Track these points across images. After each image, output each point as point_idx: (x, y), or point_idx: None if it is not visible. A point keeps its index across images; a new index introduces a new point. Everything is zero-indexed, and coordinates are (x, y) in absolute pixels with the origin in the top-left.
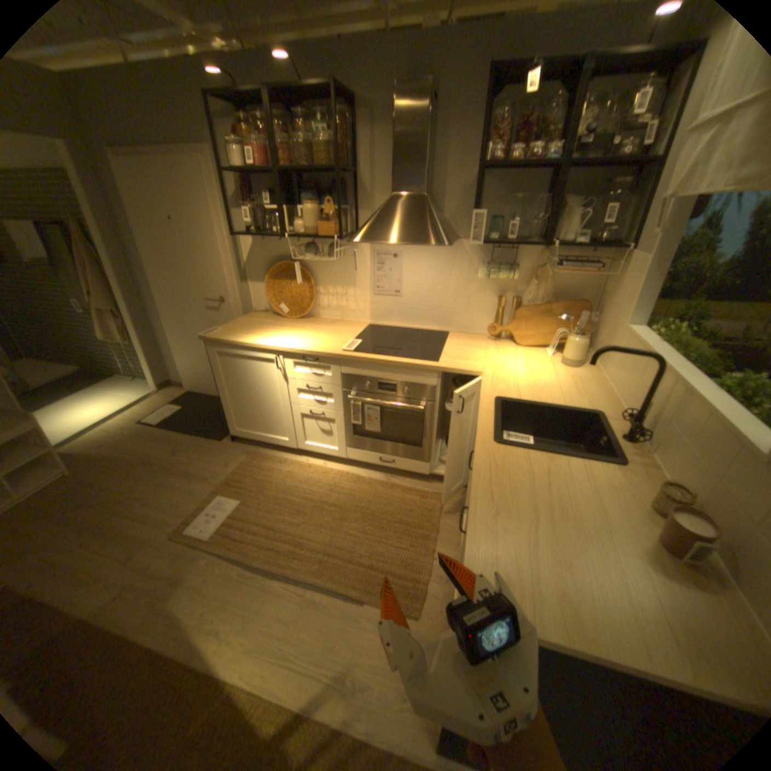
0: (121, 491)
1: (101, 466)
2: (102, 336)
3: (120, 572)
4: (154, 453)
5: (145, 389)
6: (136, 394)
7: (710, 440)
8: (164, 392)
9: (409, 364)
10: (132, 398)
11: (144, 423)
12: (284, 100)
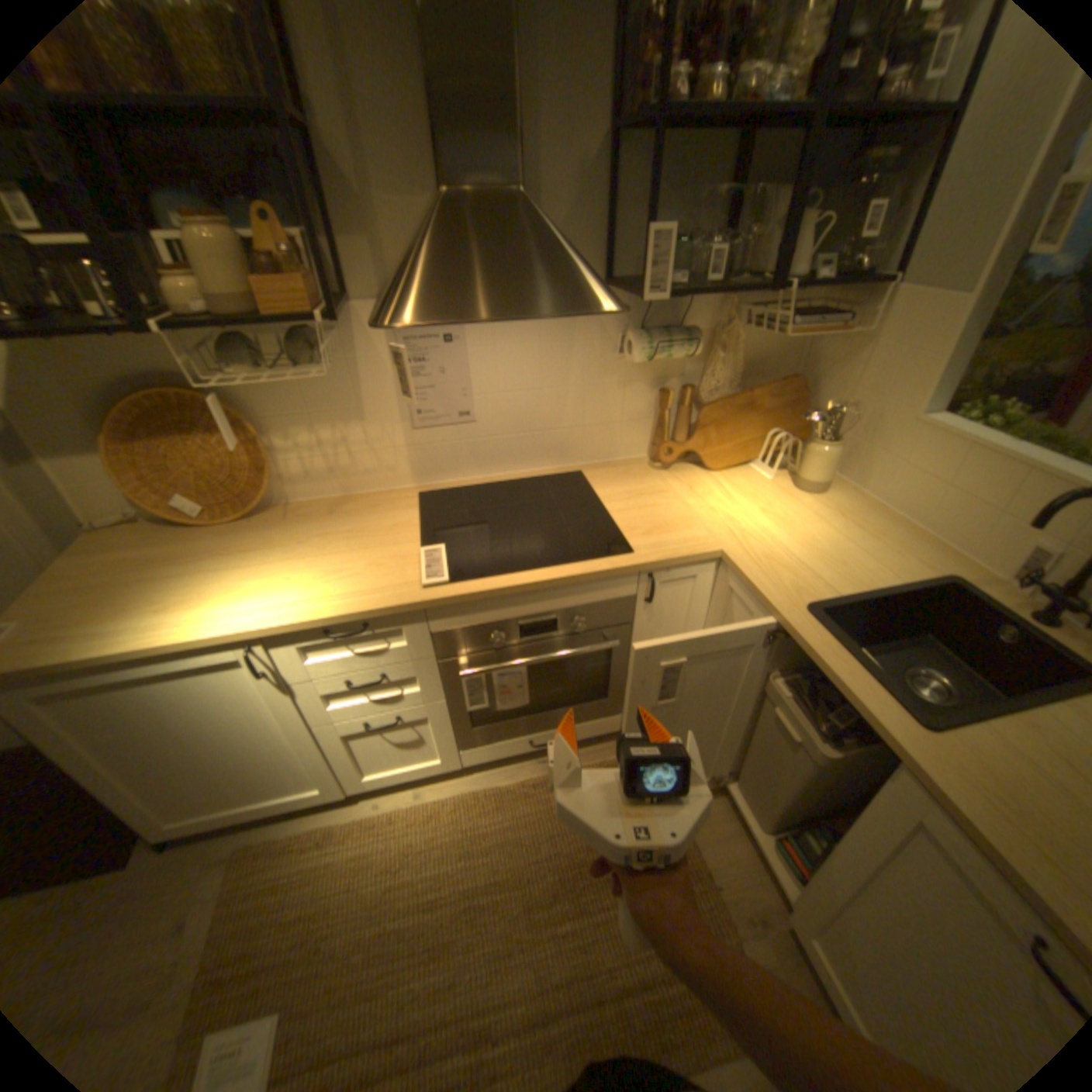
0: None
1: None
2: None
3: None
4: None
5: None
6: None
7: None
8: None
9: (587, 573)
10: None
11: None
12: None
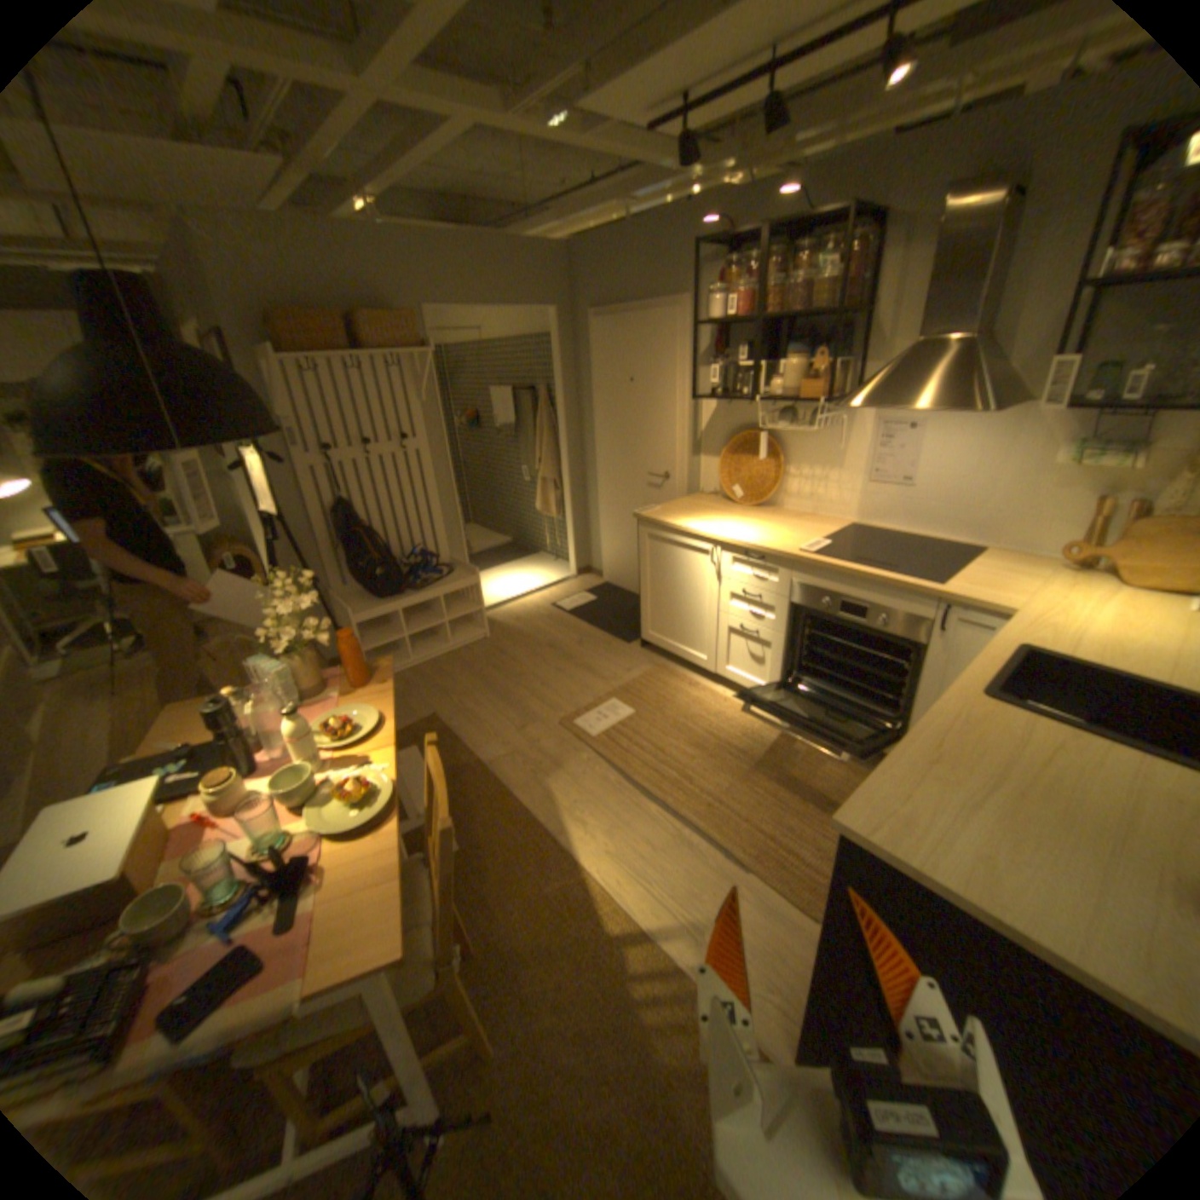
0: (527, 666)
1: (515, 638)
2: (539, 508)
3: (515, 737)
4: (562, 639)
5: (566, 572)
6: (556, 576)
7: None
8: (583, 578)
9: (893, 580)
10: (552, 579)
11: (558, 606)
12: (788, 230)
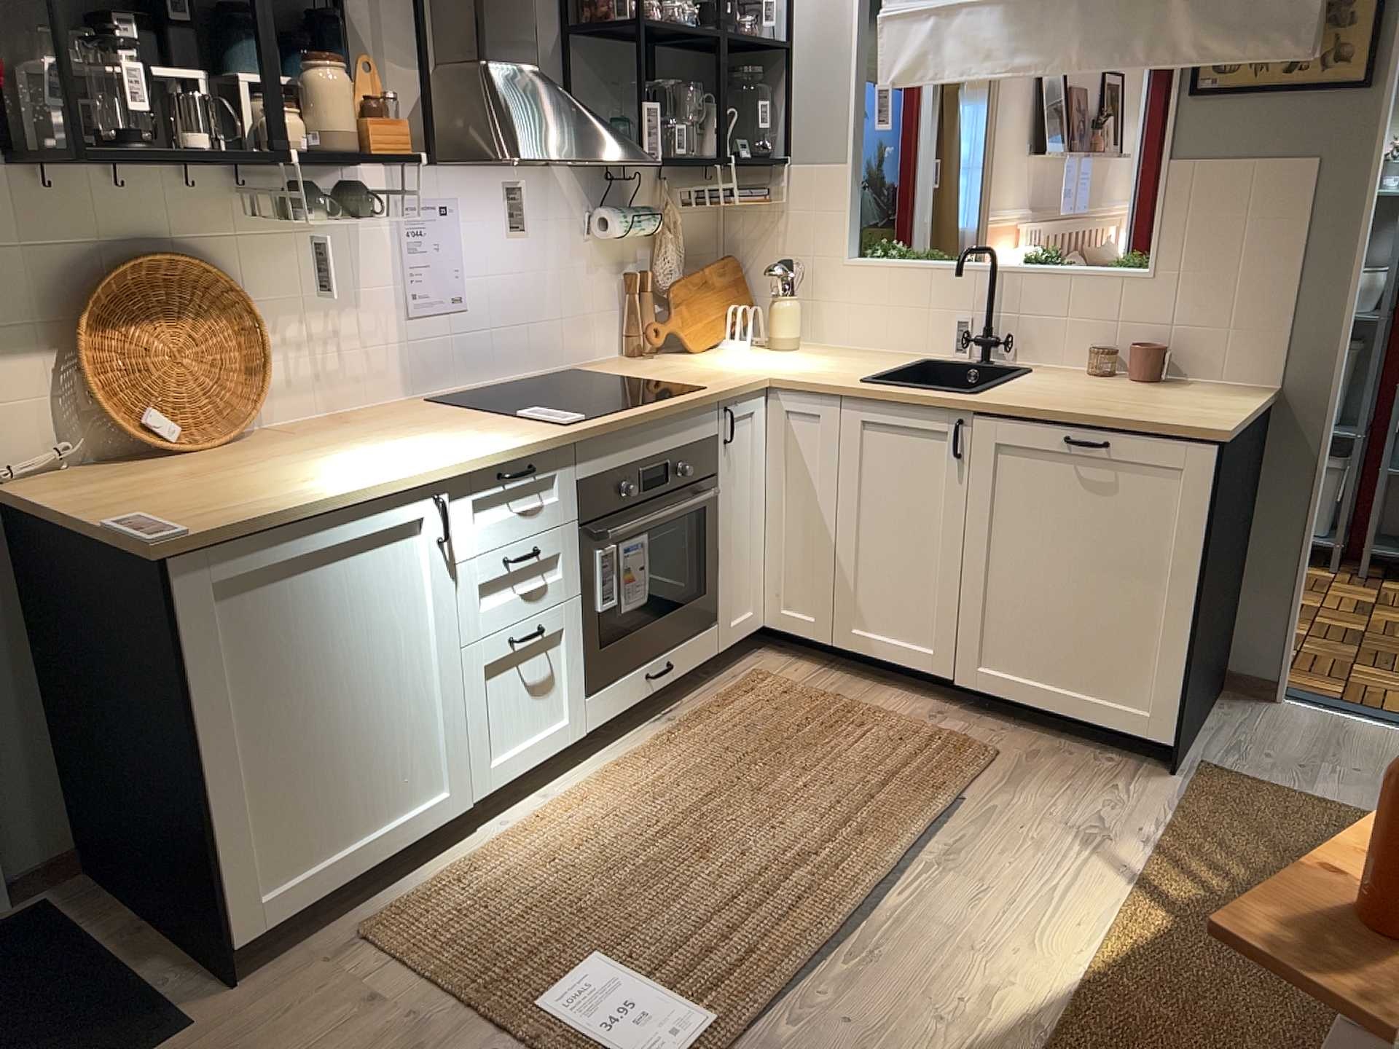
0: None
1: None
2: None
3: None
4: None
5: None
6: None
7: (1083, 297)
8: None
9: (689, 400)
10: None
11: None
12: None
